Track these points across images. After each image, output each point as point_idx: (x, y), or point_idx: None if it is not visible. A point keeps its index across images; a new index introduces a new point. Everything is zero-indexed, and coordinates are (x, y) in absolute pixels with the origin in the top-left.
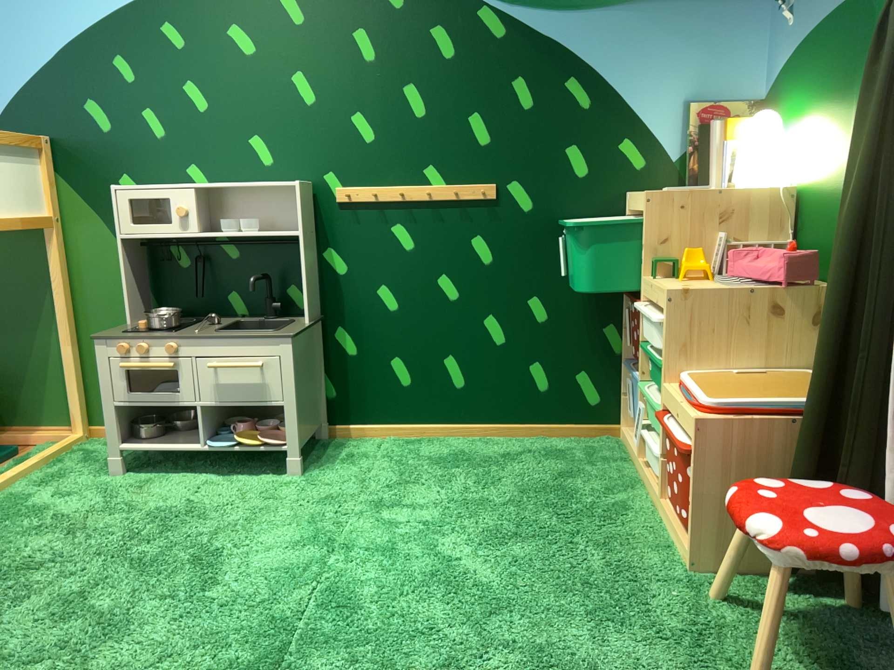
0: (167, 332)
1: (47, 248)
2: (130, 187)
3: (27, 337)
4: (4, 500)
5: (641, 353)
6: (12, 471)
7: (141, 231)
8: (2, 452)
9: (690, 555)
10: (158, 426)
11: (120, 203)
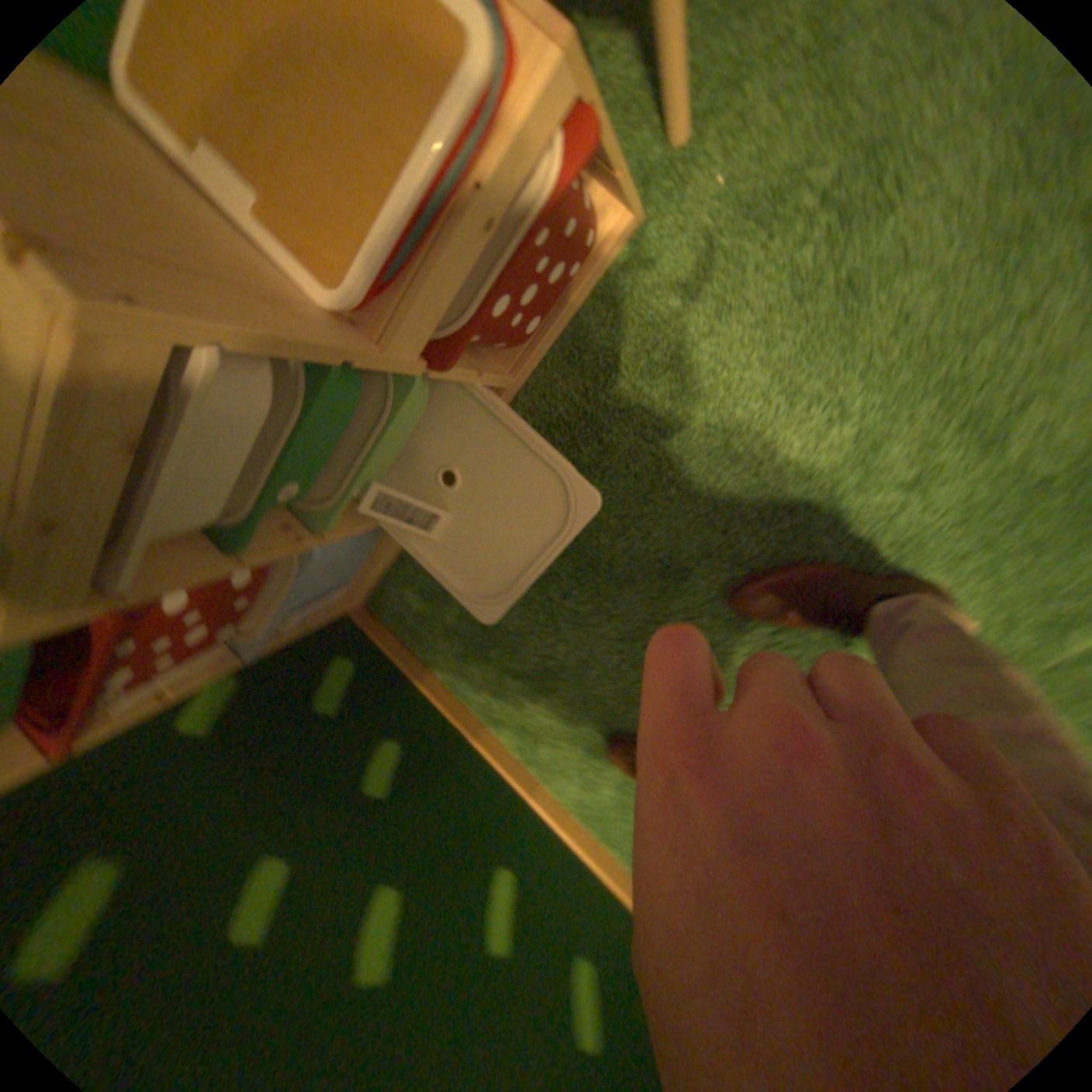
0: None
1: None
2: None
3: None
4: None
5: (256, 537)
6: None
7: None
8: None
9: (631, 208)
10: None
11: None
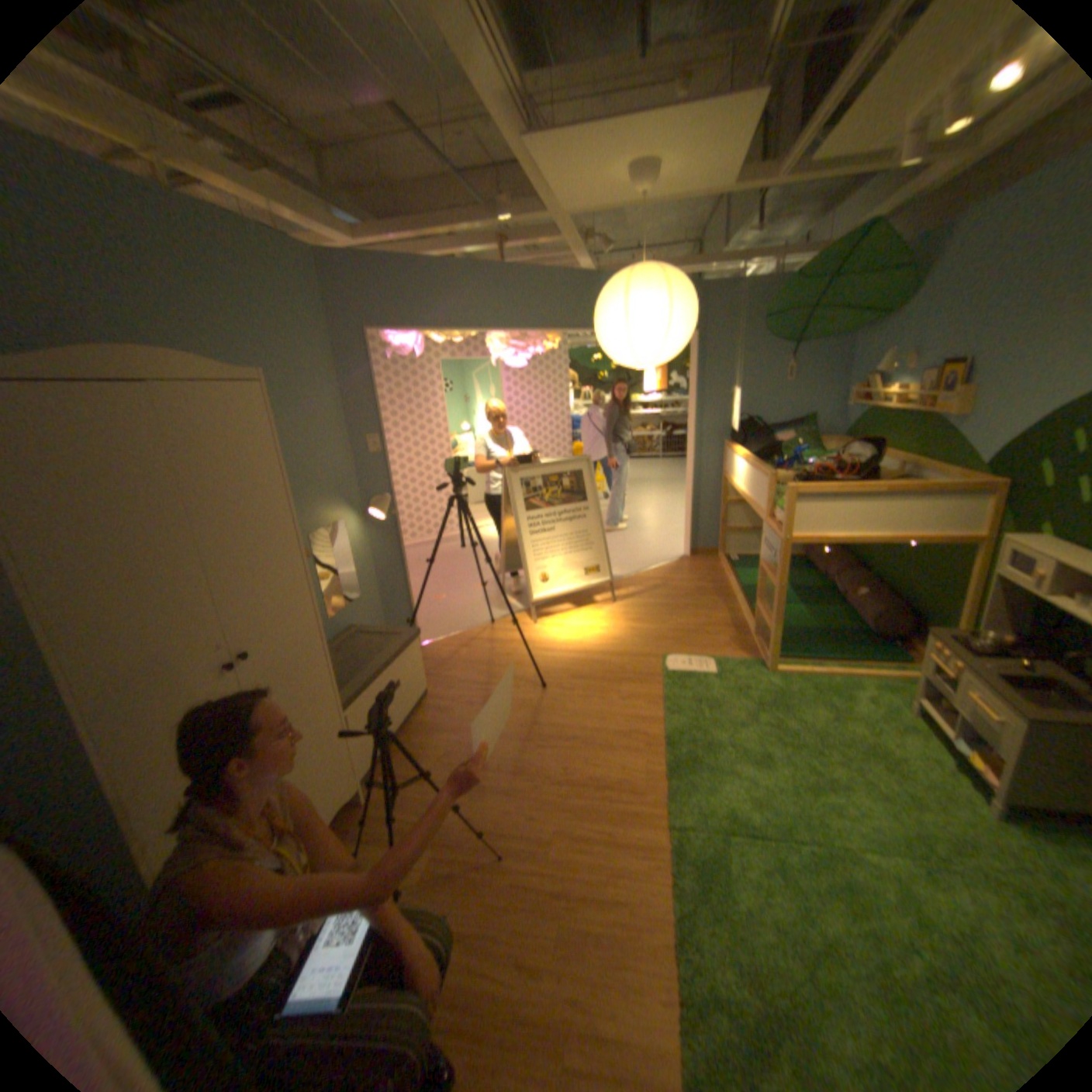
0: (970, 656)
1: (975, 556)
2: (1016, 542)
3: (954, 603)
4: (852, 684)
5: None
6: (885, 673)
7: (1009, 576)
8: (910, 659)
9: None
10: (949, 709)
11: (1004, 550)
